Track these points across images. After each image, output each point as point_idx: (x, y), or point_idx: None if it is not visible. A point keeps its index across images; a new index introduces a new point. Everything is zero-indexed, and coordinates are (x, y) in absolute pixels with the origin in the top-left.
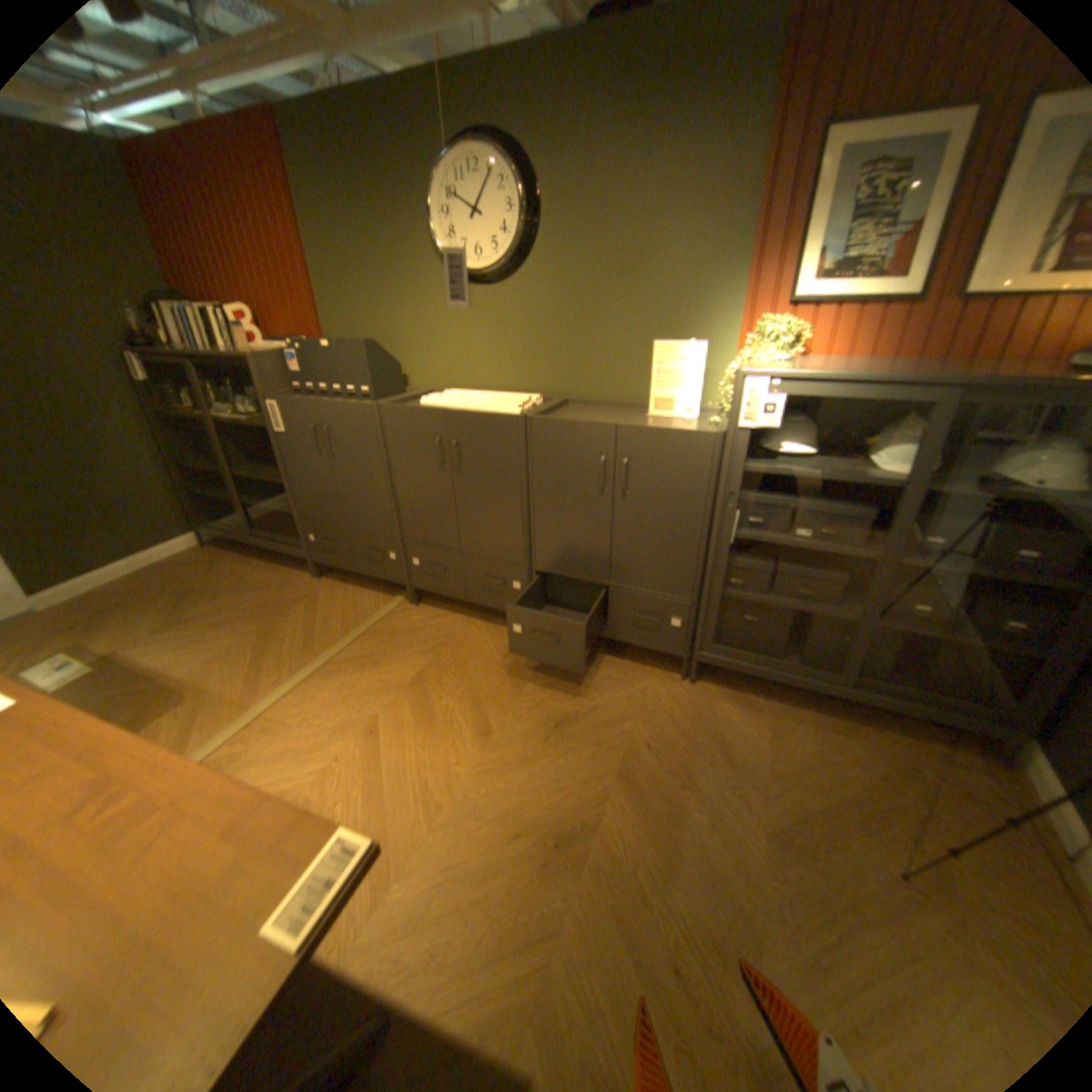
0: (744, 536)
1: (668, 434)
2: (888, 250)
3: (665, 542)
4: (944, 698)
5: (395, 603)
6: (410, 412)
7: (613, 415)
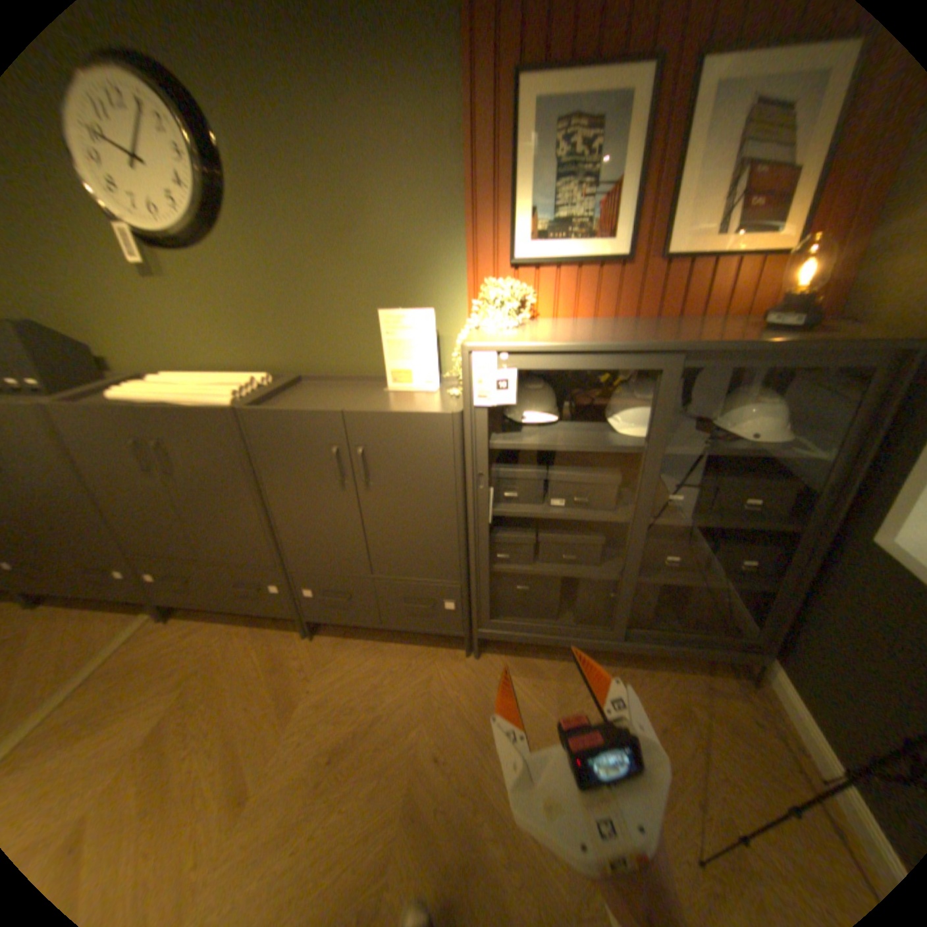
0: (501, 513)
1: (402, 418)
2: (594, 211)
3: (422, 530)
4: (700, 635)
5: (136, 625)
6: (88, 412)
7: (350, 393)
